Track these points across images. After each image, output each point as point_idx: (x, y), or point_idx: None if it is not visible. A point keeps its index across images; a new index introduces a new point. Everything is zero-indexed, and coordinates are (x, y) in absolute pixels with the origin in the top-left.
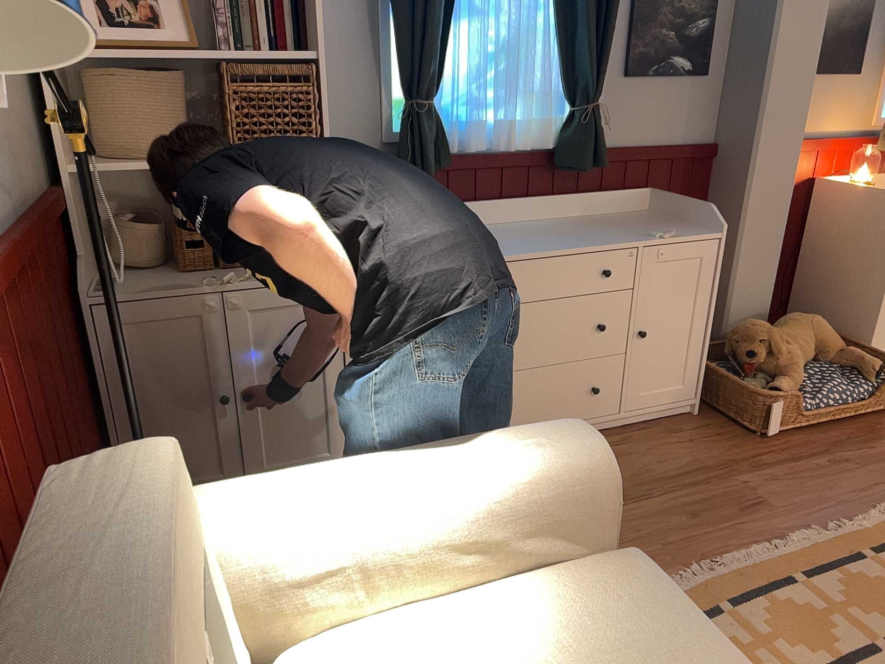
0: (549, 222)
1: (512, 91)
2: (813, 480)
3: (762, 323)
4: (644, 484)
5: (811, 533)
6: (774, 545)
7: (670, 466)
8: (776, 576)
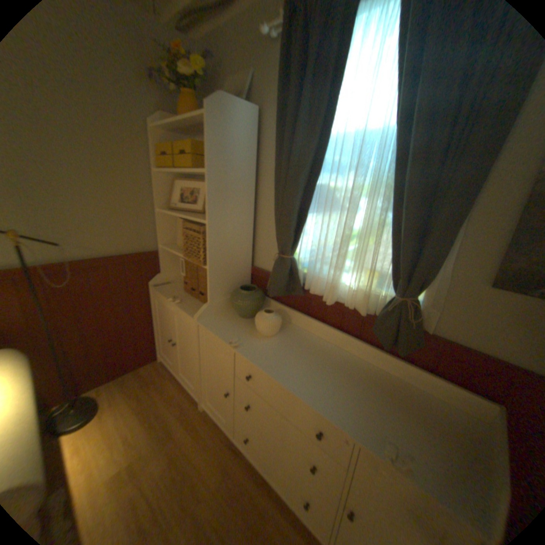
0: (360, 366)
1: (337, 265)
2: None
3: None
4: None
5: None
6: None
7: None
8: None
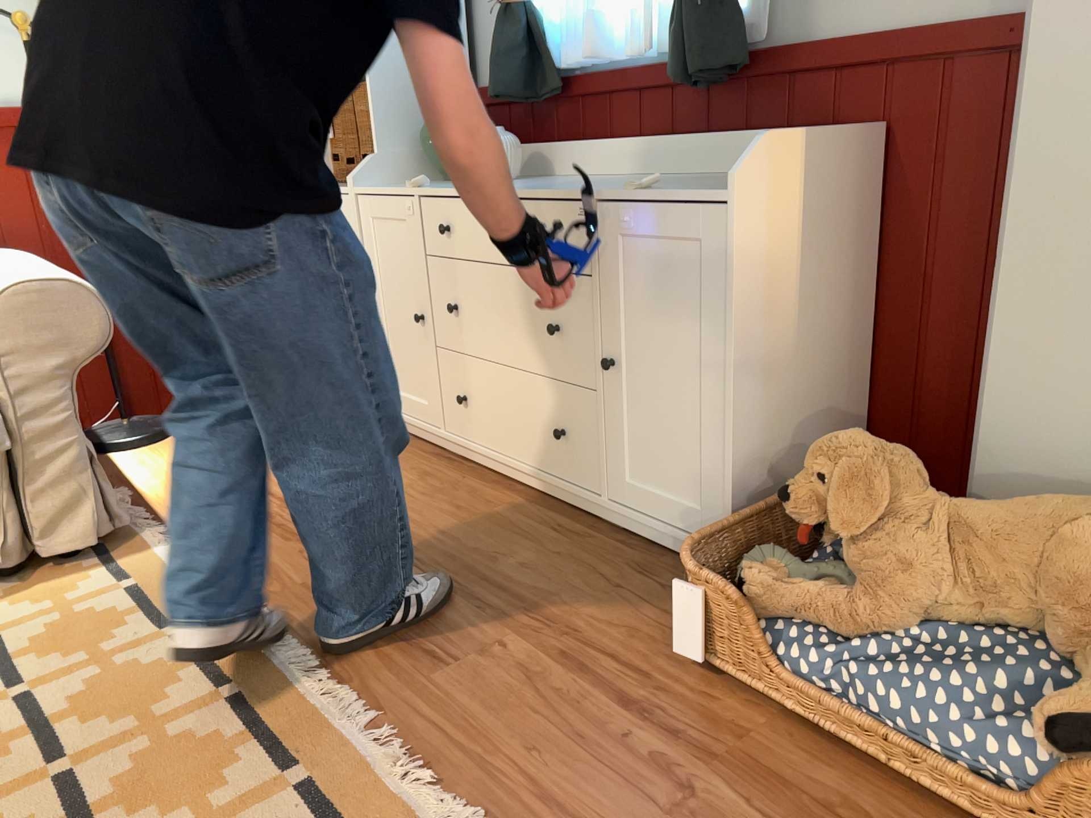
0: (661, 177)
1: None
2: (557, 727)
3: (859, 442)
4: (451, 559)
5: (357, 712)
6: (313, 671)
7: (514, 574)
8: (233, 671)
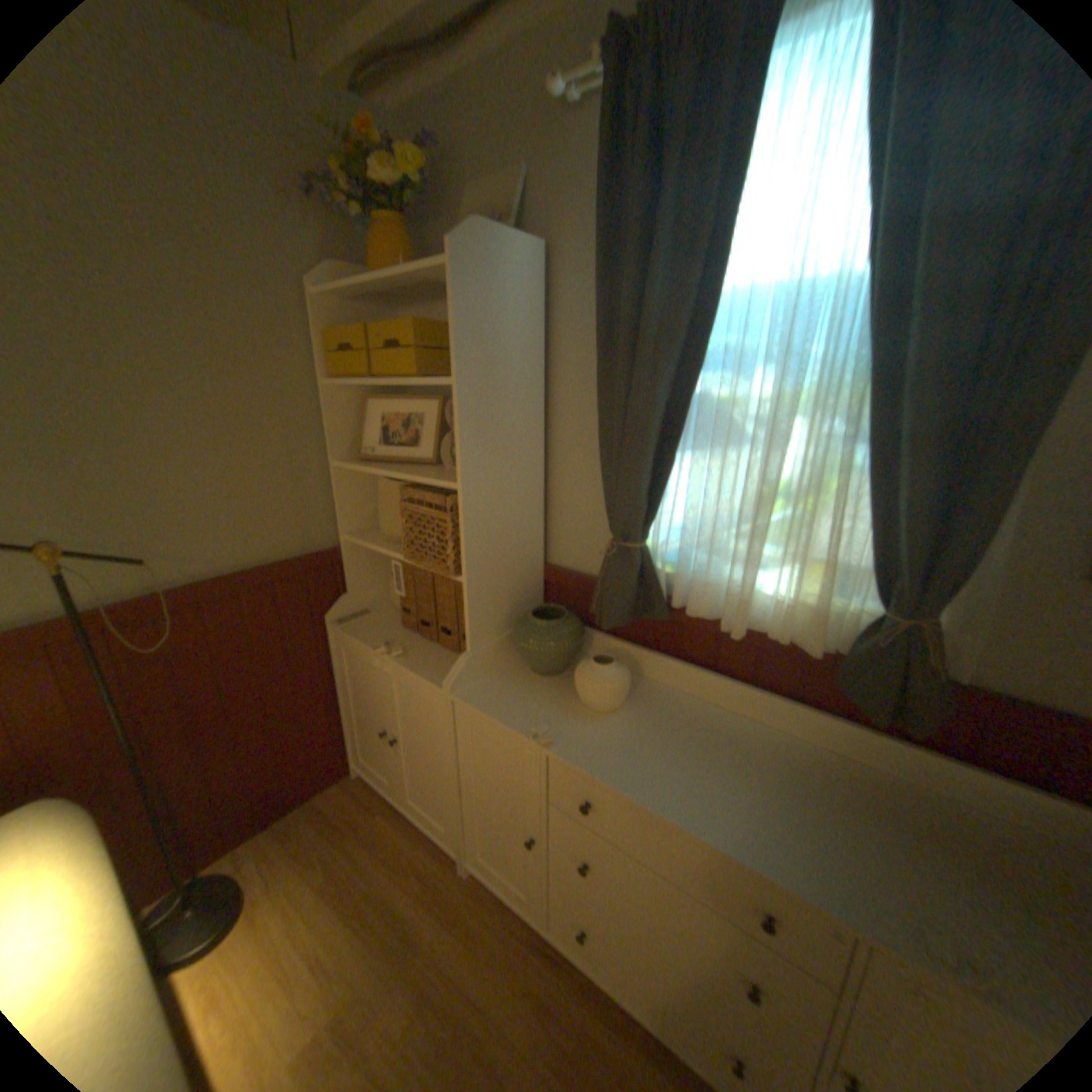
0: (810, 758)
1: (752, 558)
2: None
3: None
4: None
5: None
6: None
7: None
8: None
